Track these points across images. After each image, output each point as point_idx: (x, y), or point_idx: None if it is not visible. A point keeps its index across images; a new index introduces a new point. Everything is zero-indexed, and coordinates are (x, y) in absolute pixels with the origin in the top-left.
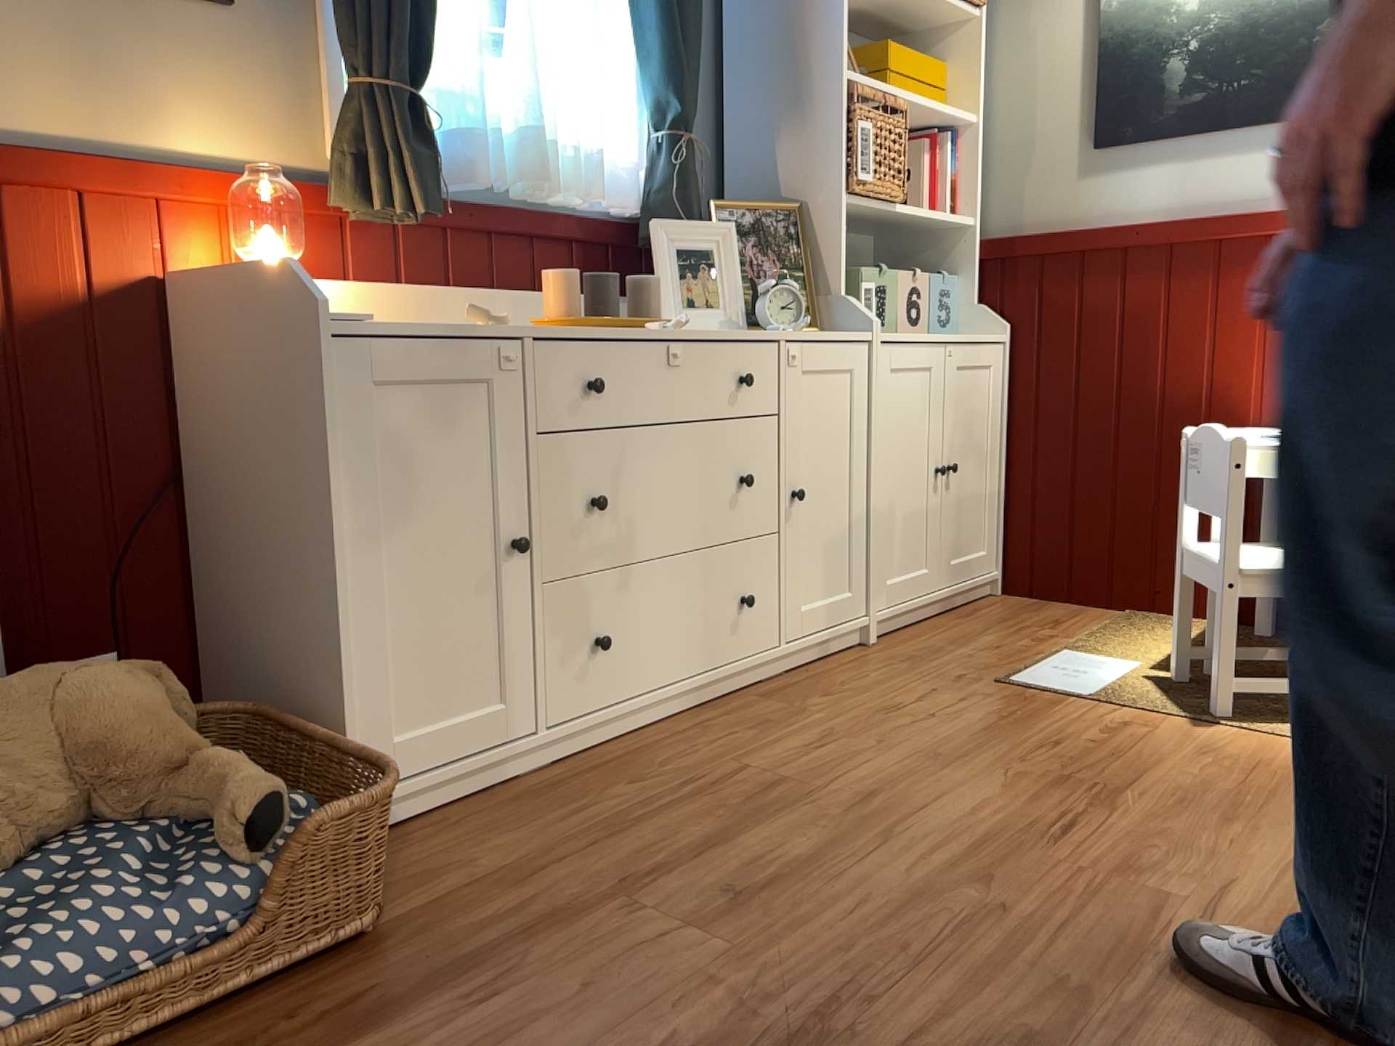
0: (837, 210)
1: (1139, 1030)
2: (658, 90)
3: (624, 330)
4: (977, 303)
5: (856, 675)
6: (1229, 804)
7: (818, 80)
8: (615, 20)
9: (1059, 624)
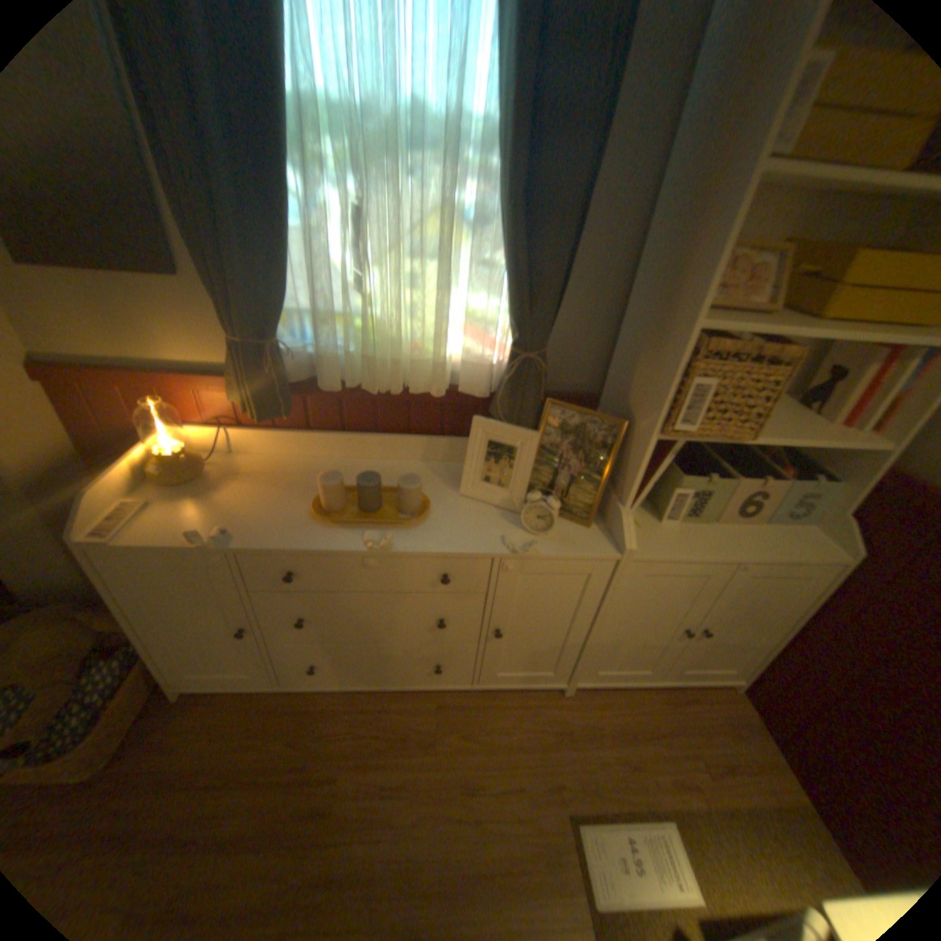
0: (647, 445)
1: None
2: (510, 311)
3: (354, 529)
4: (852, 515)
5: (510, 728)
6: None
7: (680, 318)
8: (494, 240)
9: (727, 778)
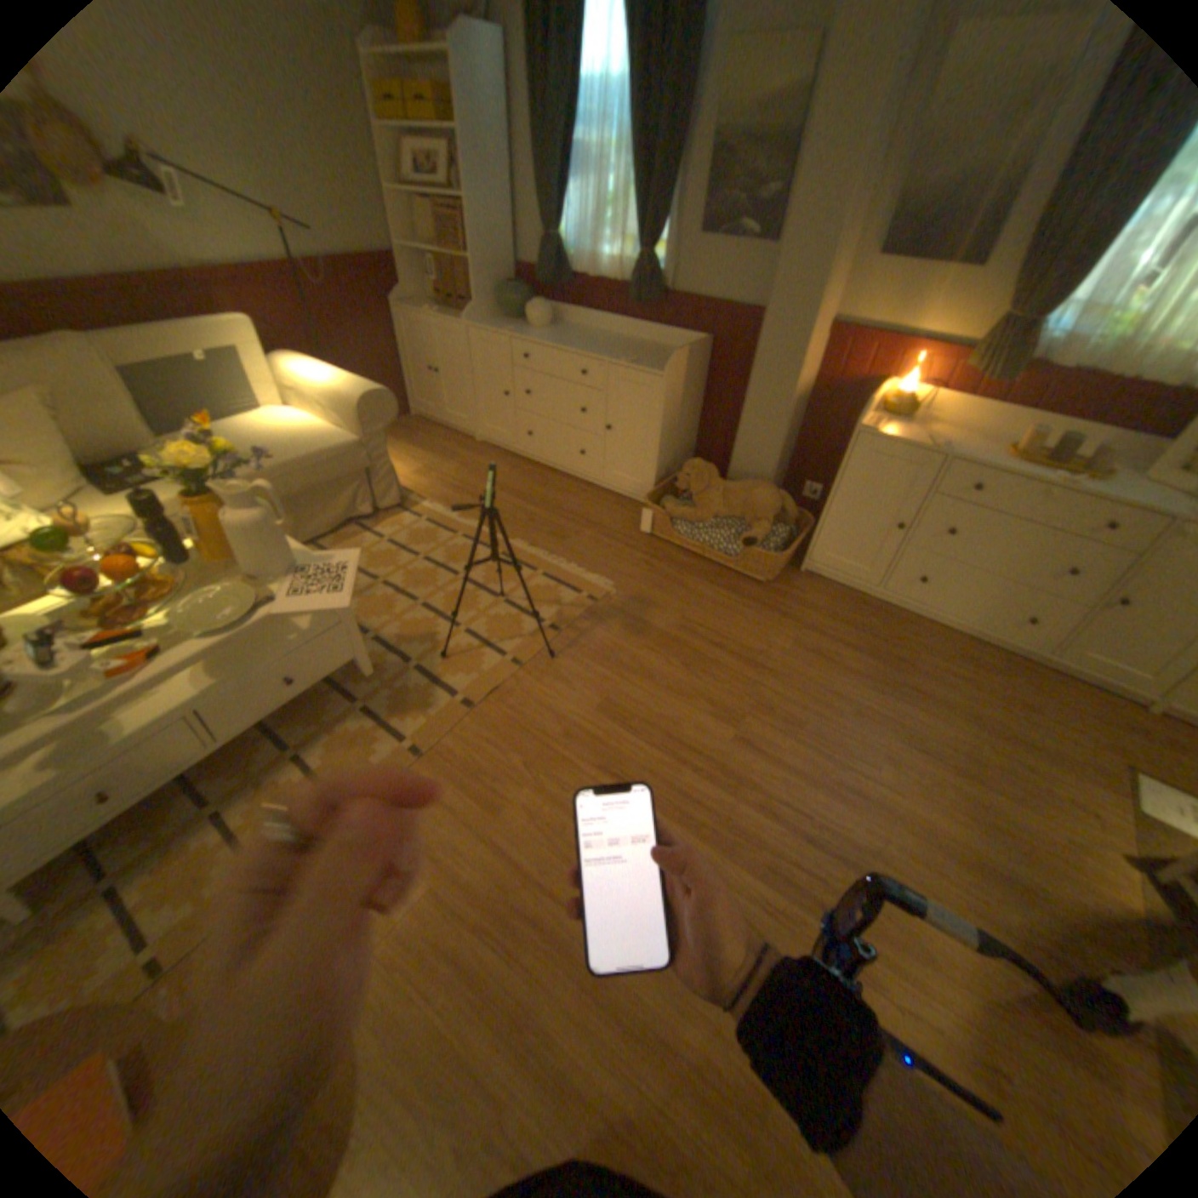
0: None
1: (788, 737)
2: None
3: (1044, 469)
4: None
5: (1079, 700)
6: (997, 829)
7: None
8: None
9: None
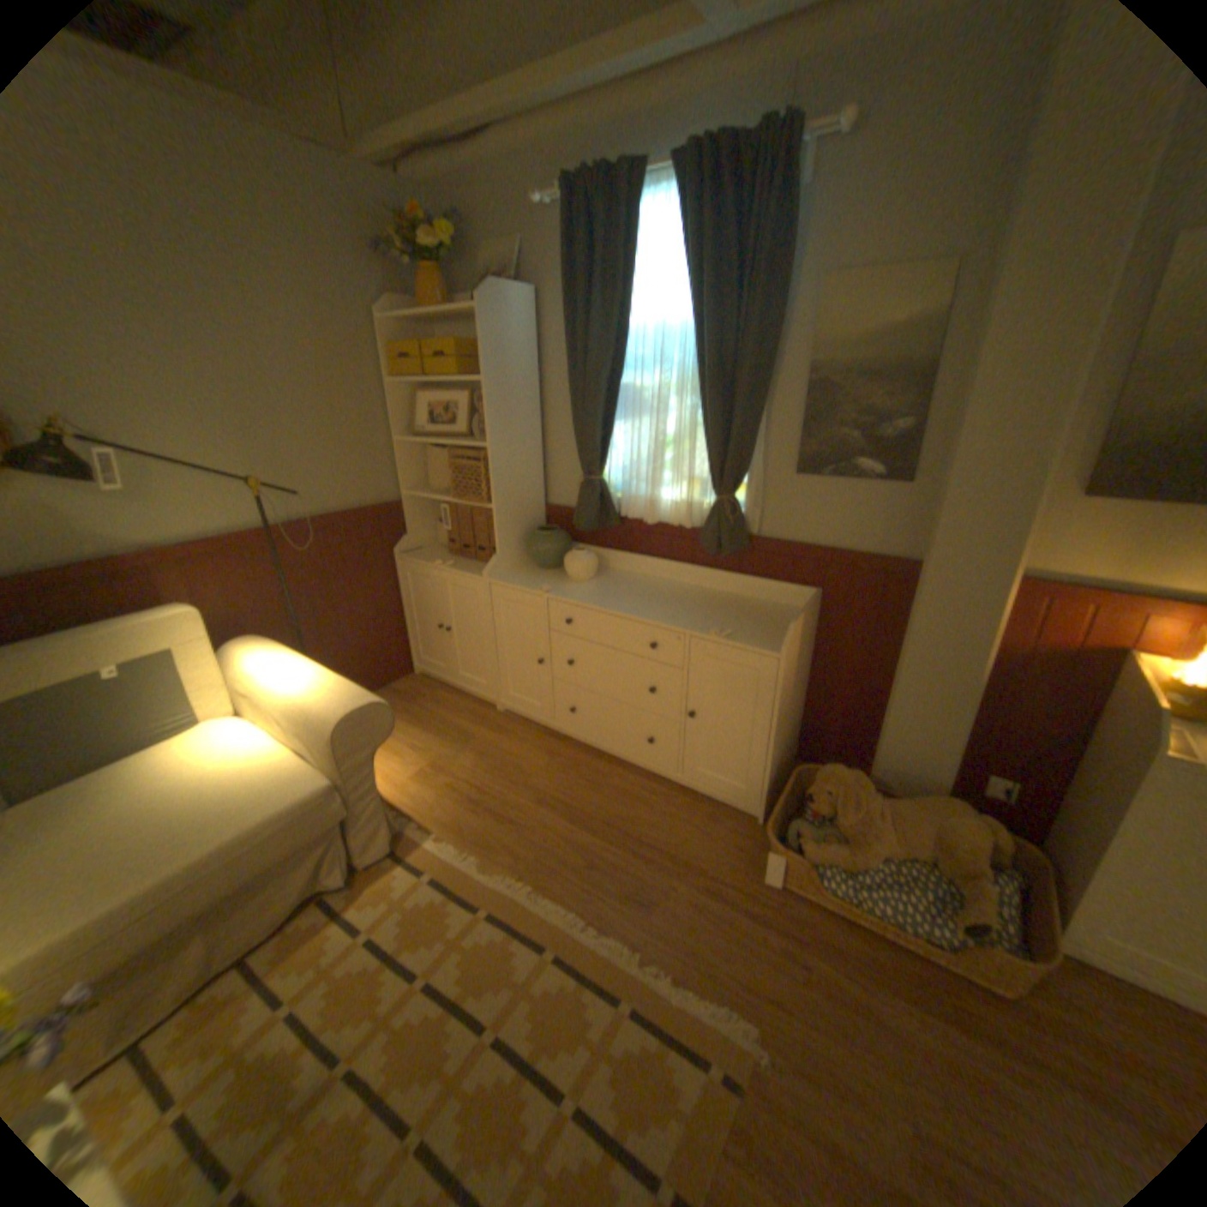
0: None
1: None
2: None
3: None
4: None
5: None
6: None
7: None
8: None
9: None
